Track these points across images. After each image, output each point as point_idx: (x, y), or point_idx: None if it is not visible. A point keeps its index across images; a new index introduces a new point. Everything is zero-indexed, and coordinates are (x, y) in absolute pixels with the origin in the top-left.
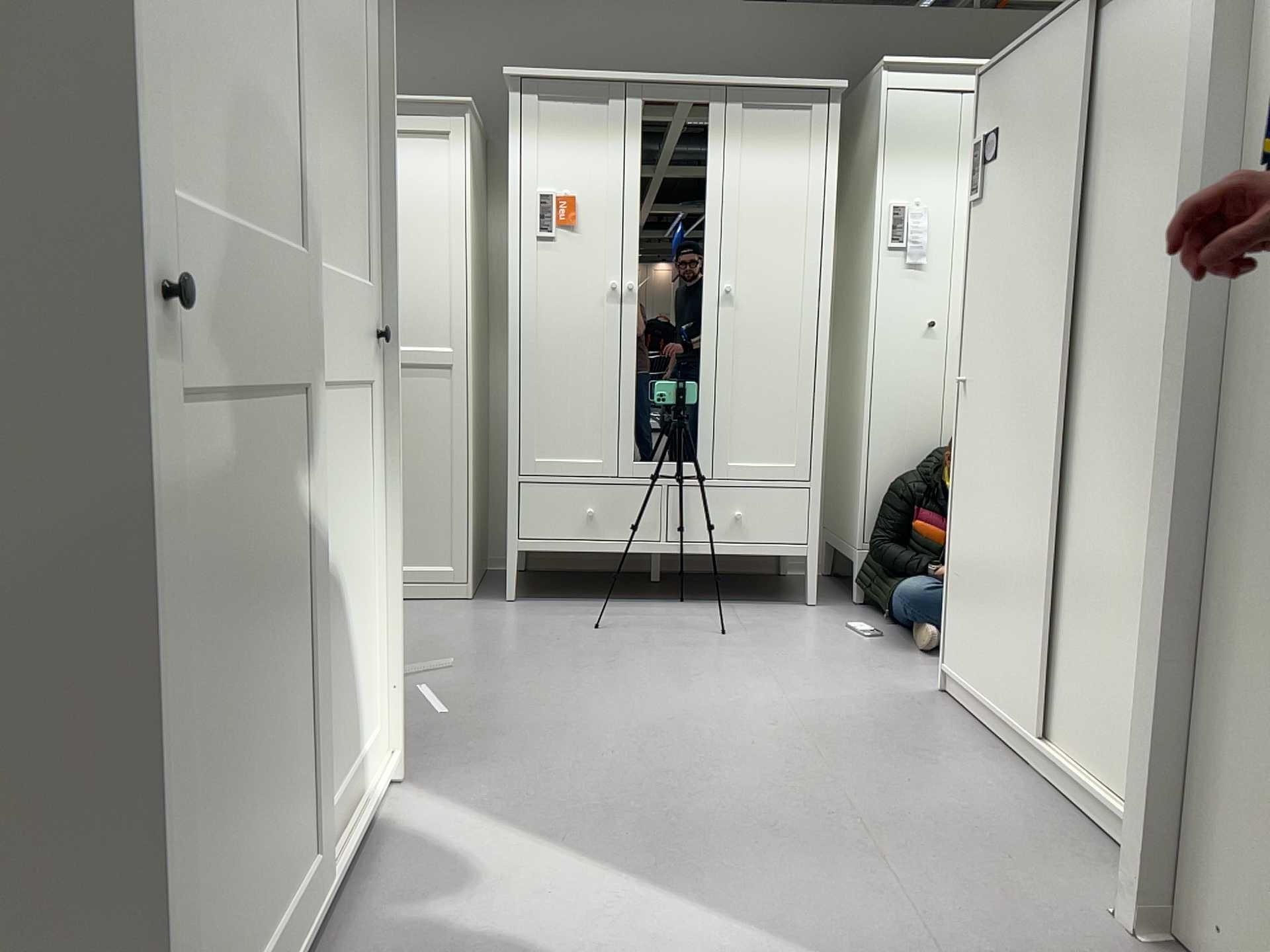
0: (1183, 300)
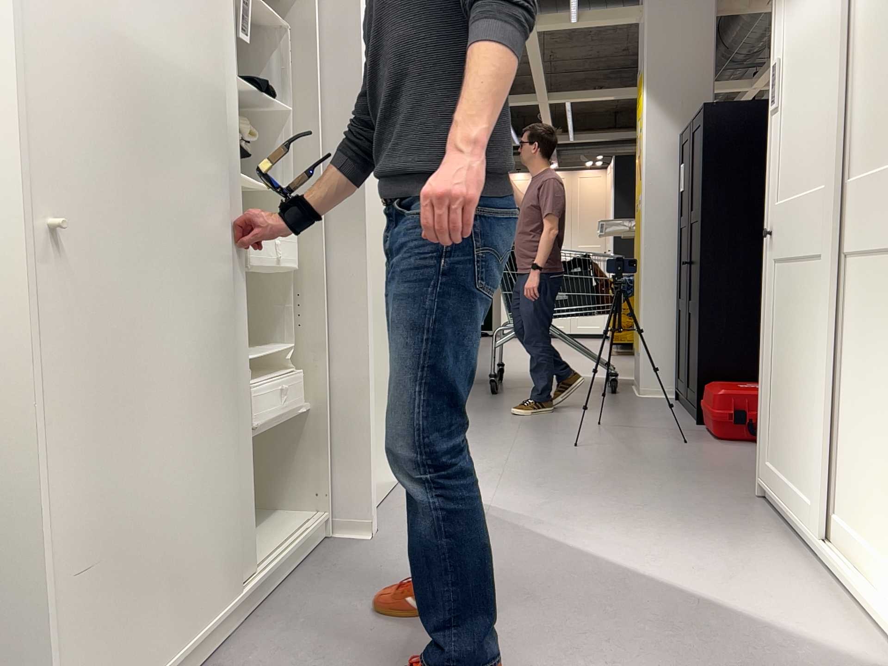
0: (374, 210)
